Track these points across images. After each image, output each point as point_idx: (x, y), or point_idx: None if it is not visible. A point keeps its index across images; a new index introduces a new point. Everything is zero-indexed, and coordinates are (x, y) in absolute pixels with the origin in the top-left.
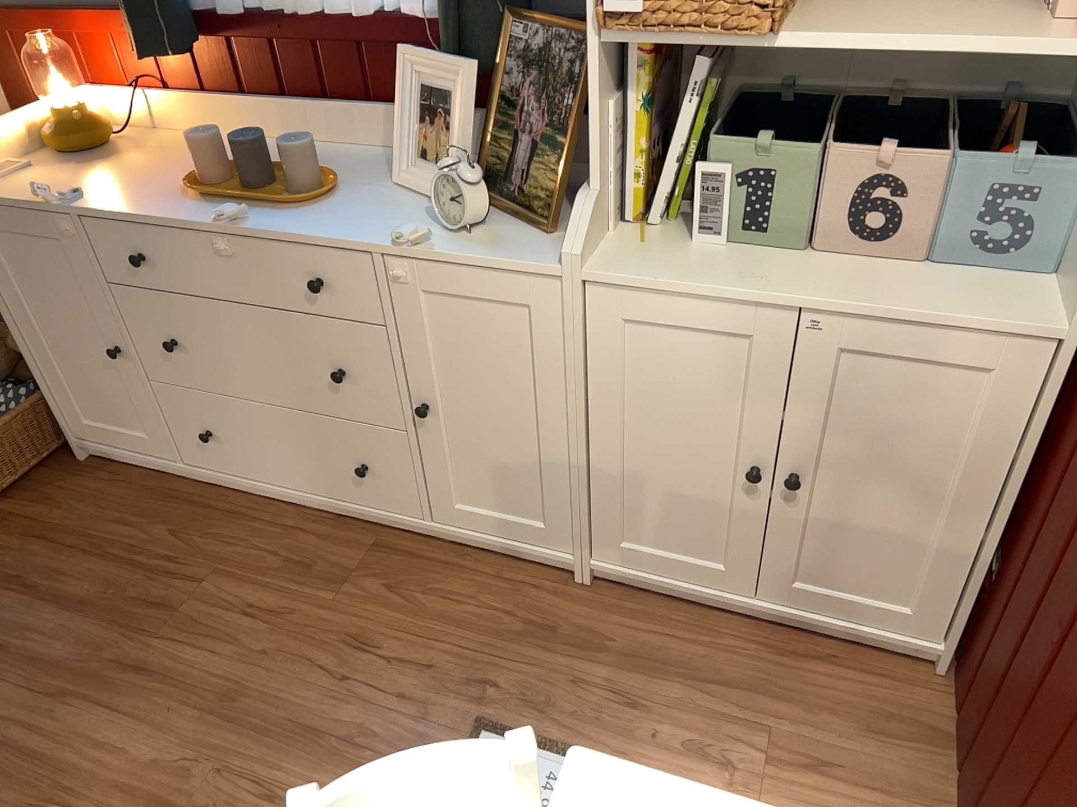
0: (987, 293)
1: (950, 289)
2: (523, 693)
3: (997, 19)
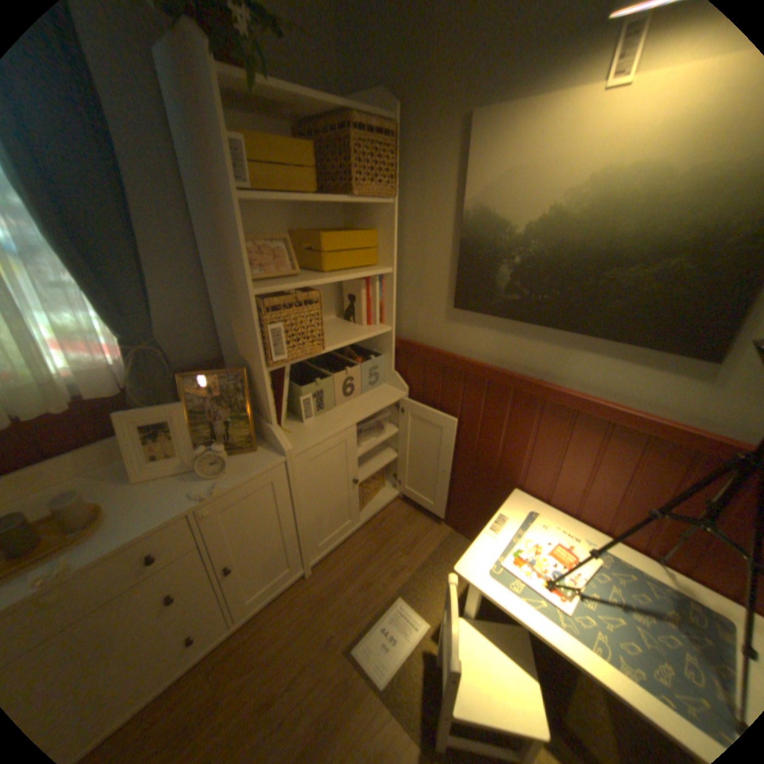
0: (382, 392)
1: (375, 396)
2: (343, 627)
3: (346, 325)
